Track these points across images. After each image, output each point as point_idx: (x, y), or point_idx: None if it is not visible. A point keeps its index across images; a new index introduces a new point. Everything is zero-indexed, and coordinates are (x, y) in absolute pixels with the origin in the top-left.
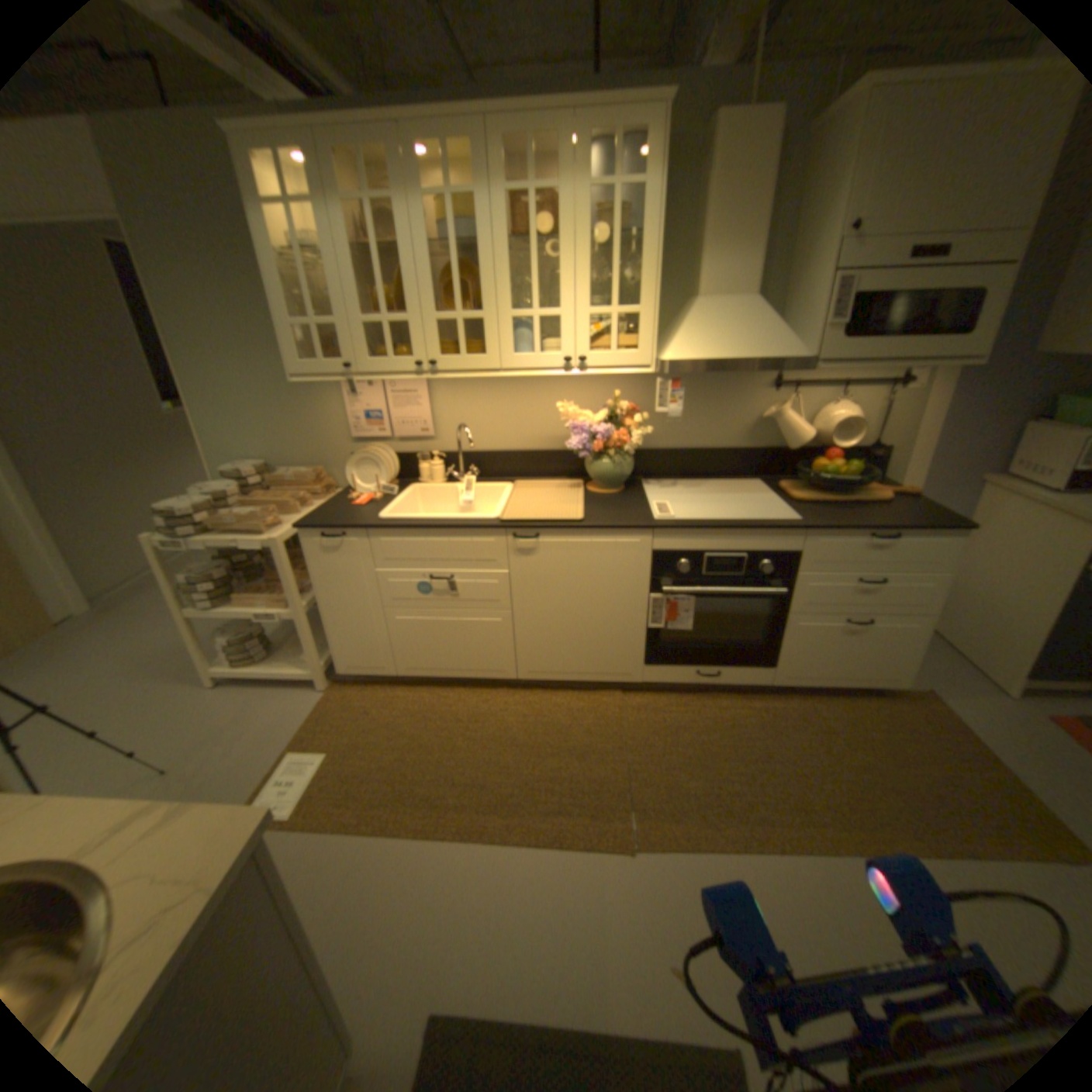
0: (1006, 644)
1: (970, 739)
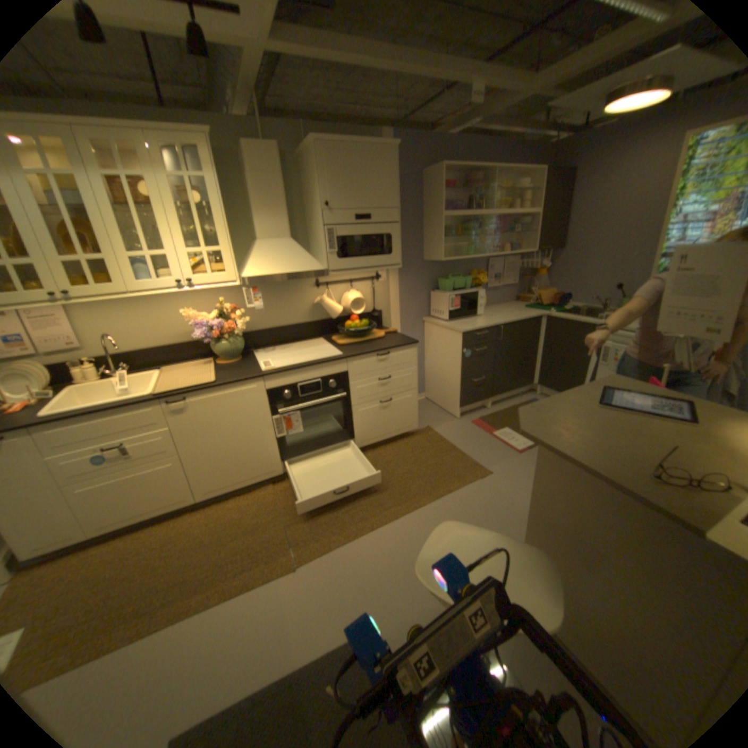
0: (449, 395)
1: (443, 443)
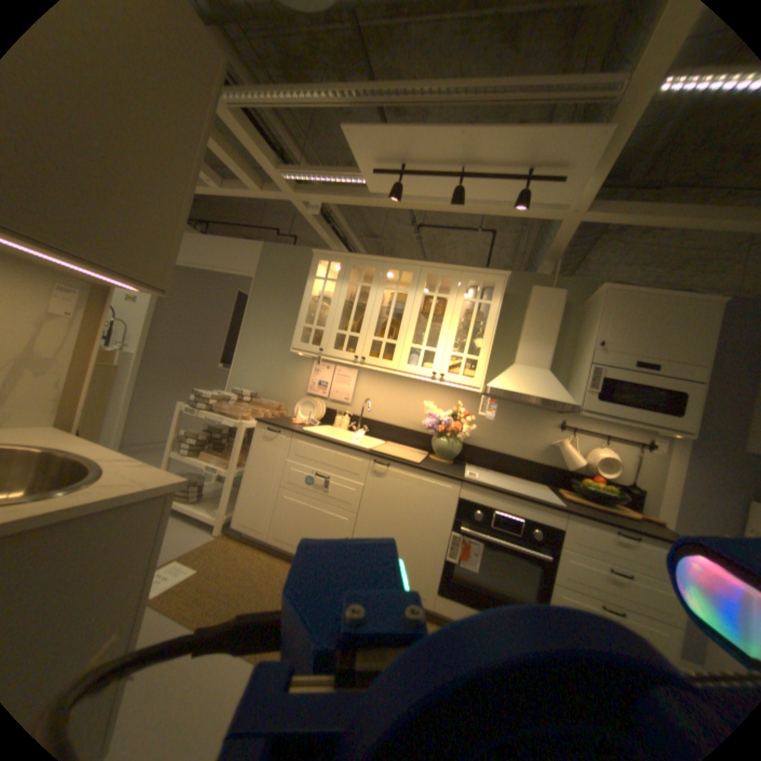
0: None
1: None
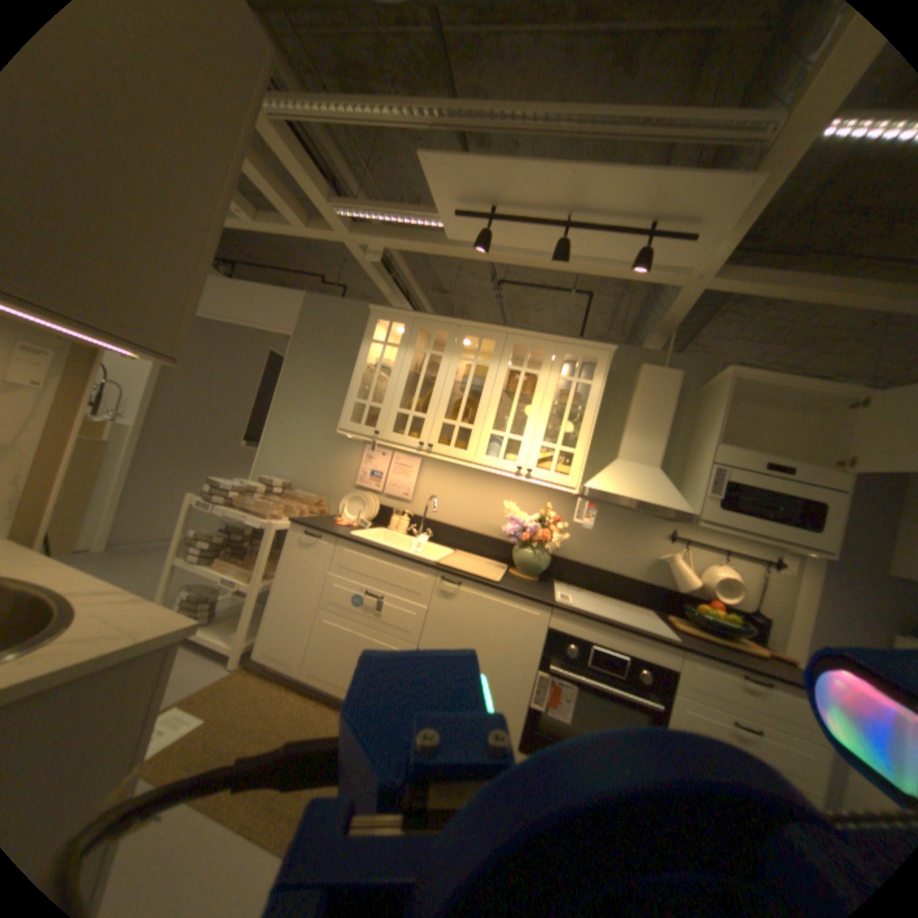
0: None
1: None
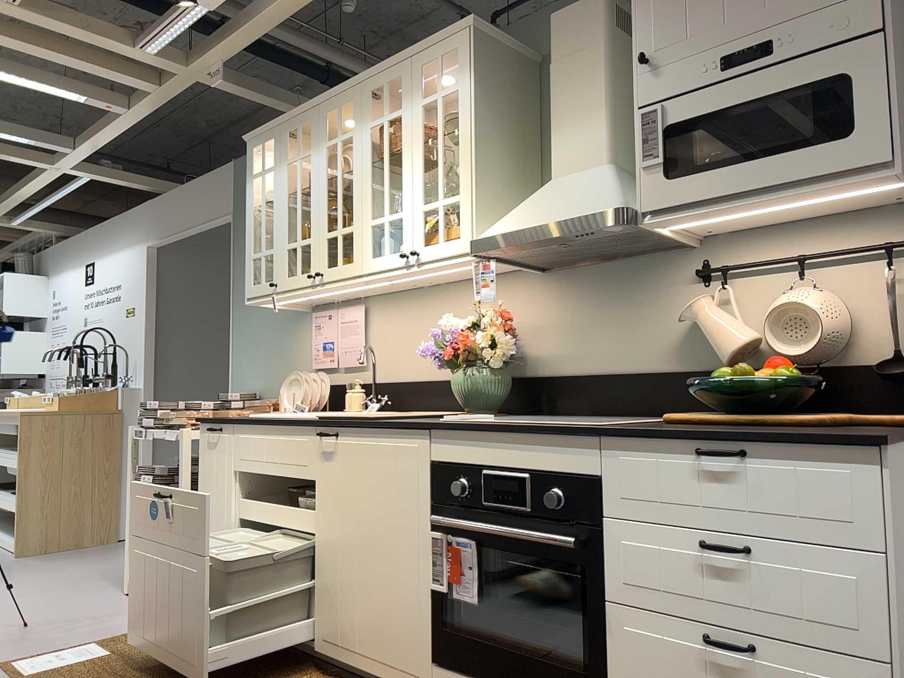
0: None
1: None
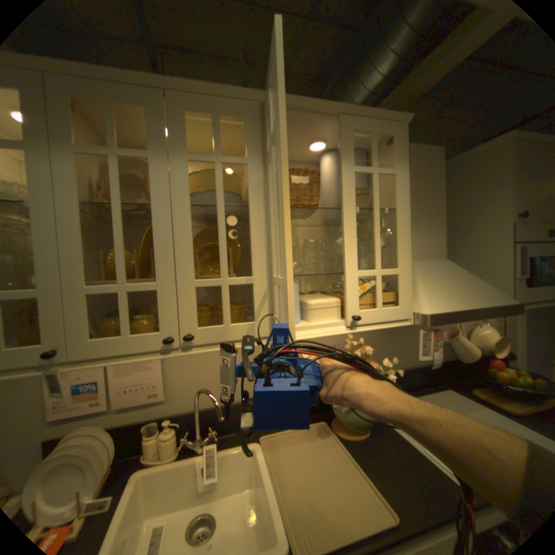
0: None
1: None
